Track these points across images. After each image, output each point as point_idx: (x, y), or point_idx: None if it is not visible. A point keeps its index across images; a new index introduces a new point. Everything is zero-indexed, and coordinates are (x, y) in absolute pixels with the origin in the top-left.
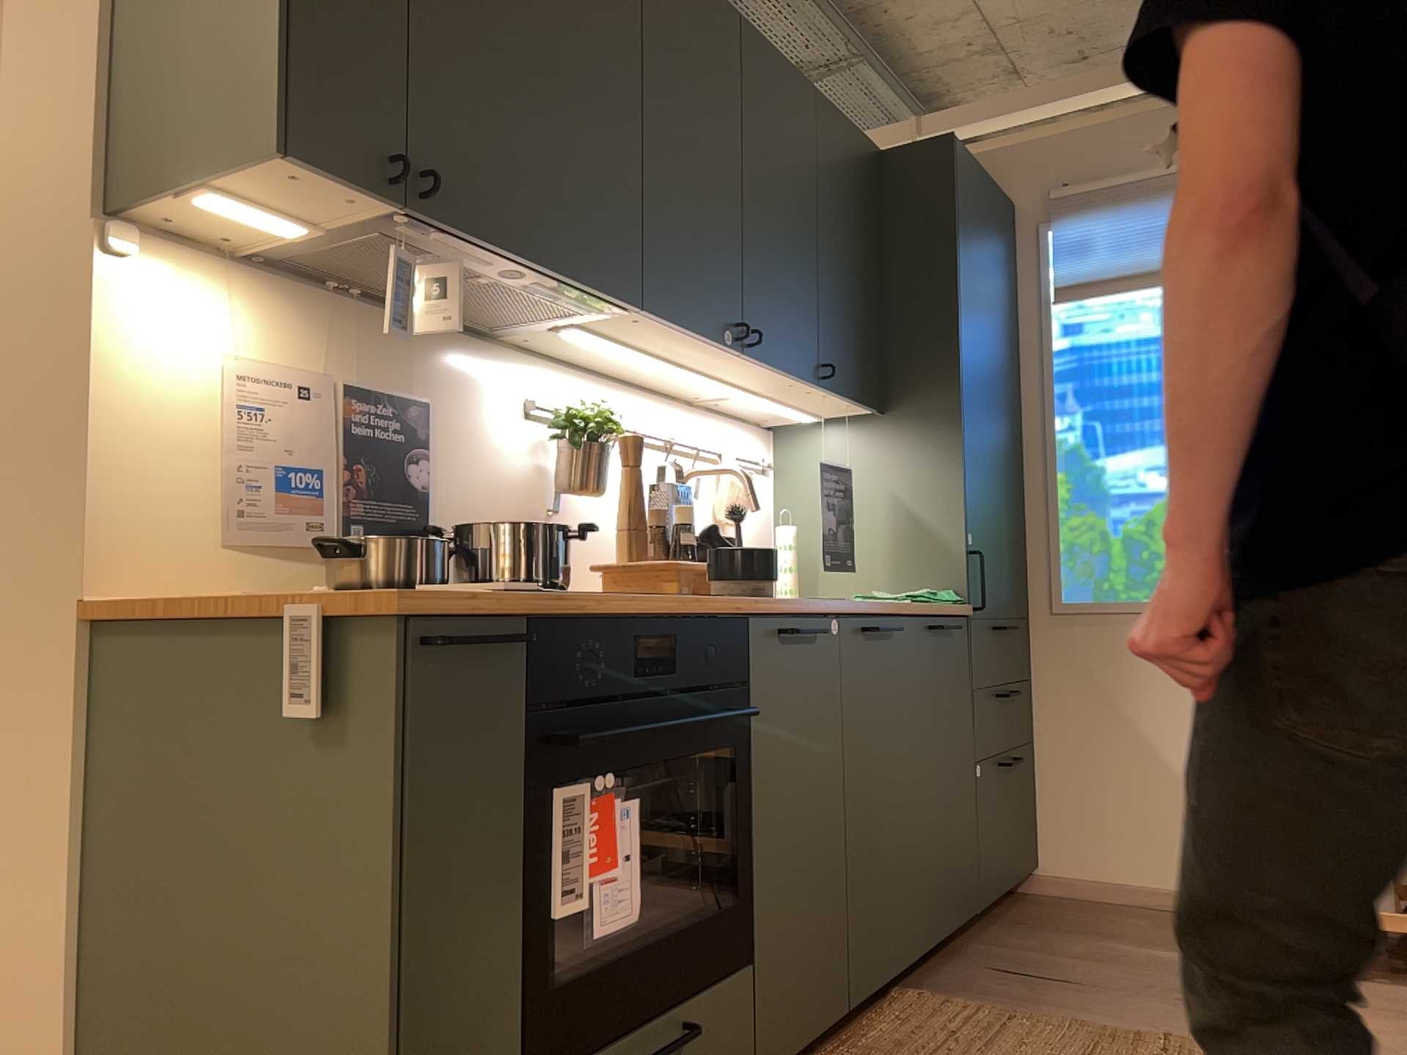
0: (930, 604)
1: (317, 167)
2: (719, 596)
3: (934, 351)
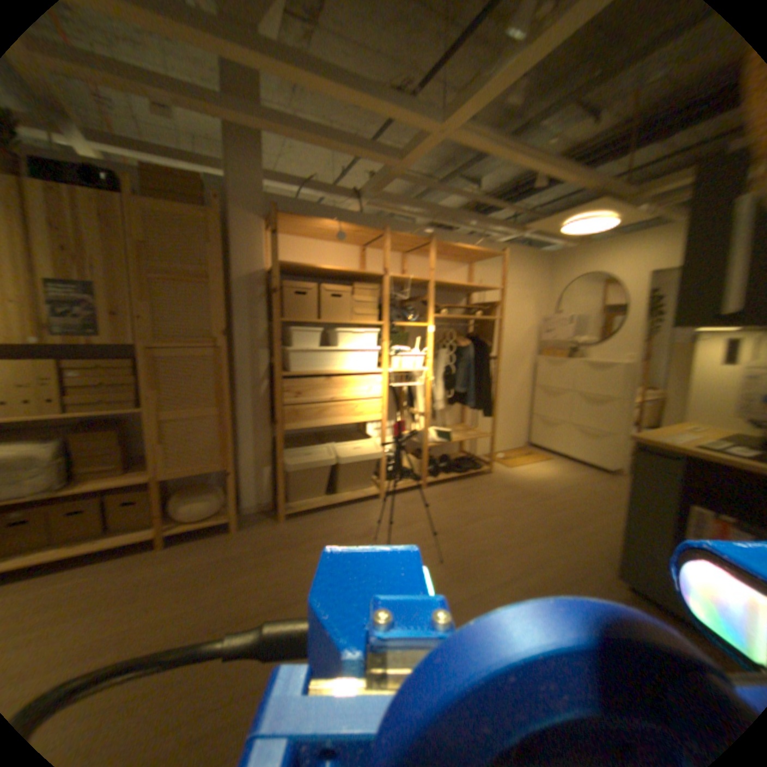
0: None
1: (689, 326)
2: None
3: None
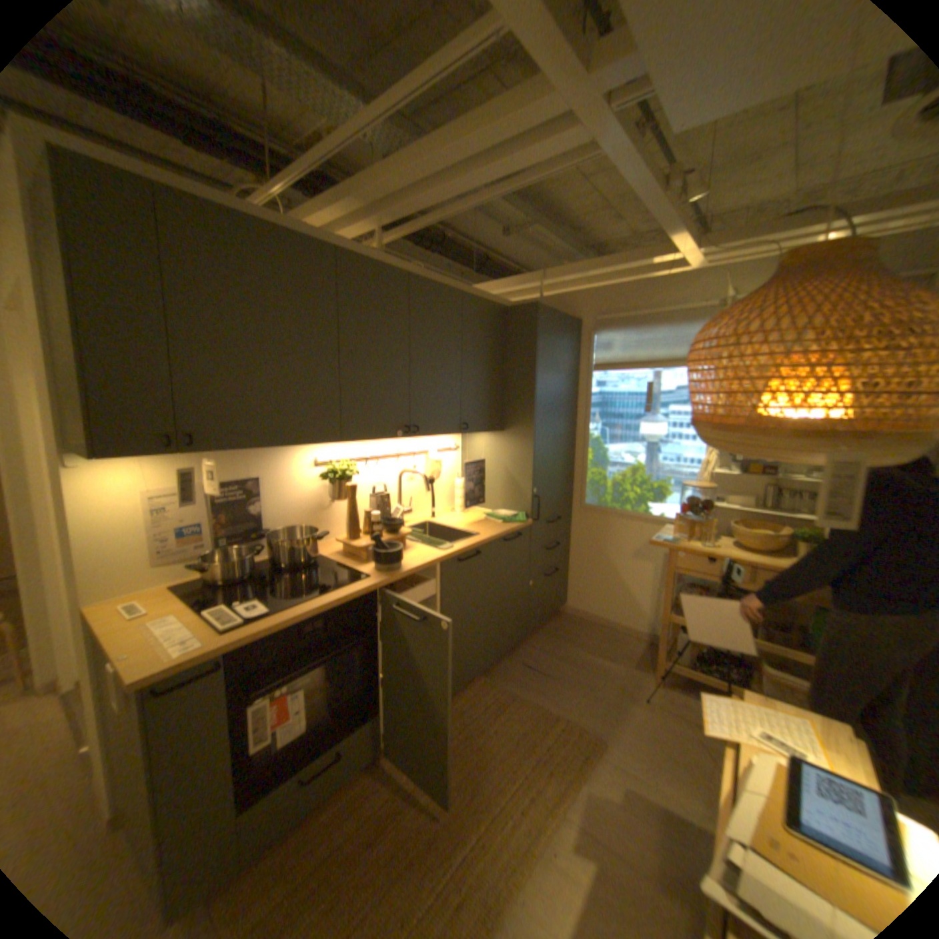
0: (509, 524)
1: (117, 456)
2: (366, 579)
3: (523, 408)
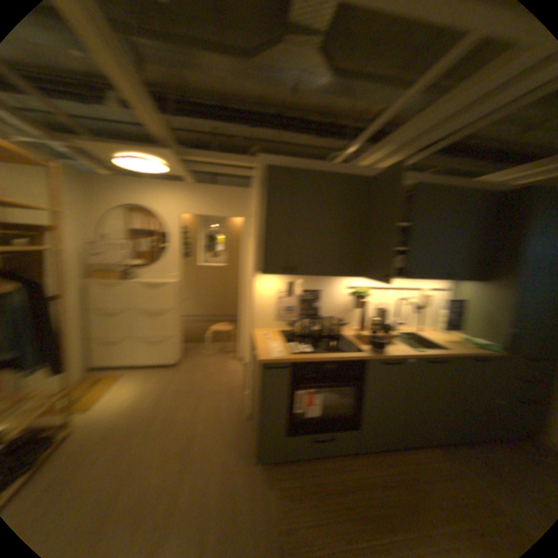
0: (483, 349)
1: (271, 273)
2: (364, 352)
3: (510, 265)
